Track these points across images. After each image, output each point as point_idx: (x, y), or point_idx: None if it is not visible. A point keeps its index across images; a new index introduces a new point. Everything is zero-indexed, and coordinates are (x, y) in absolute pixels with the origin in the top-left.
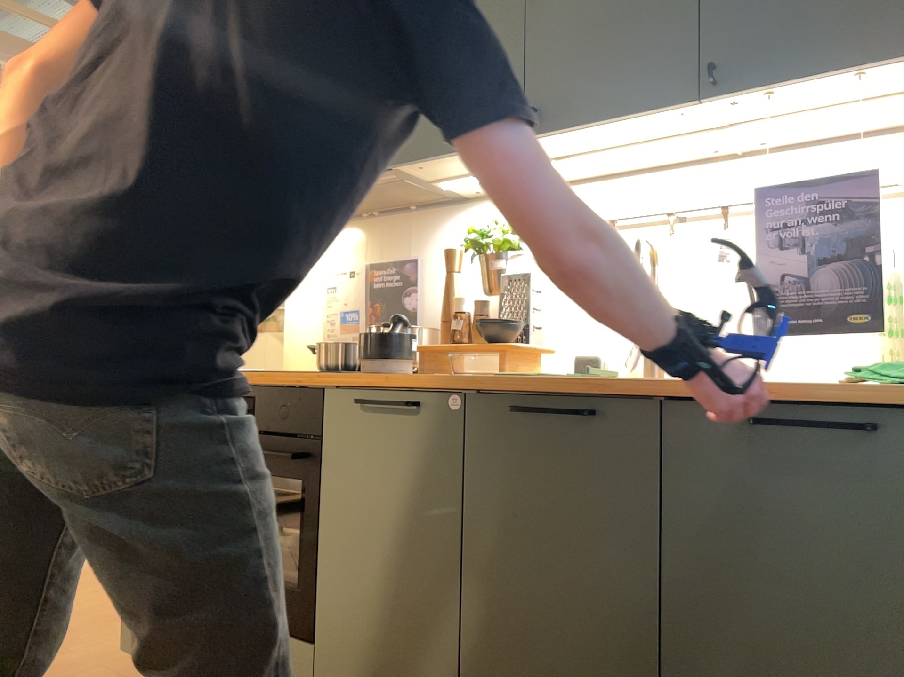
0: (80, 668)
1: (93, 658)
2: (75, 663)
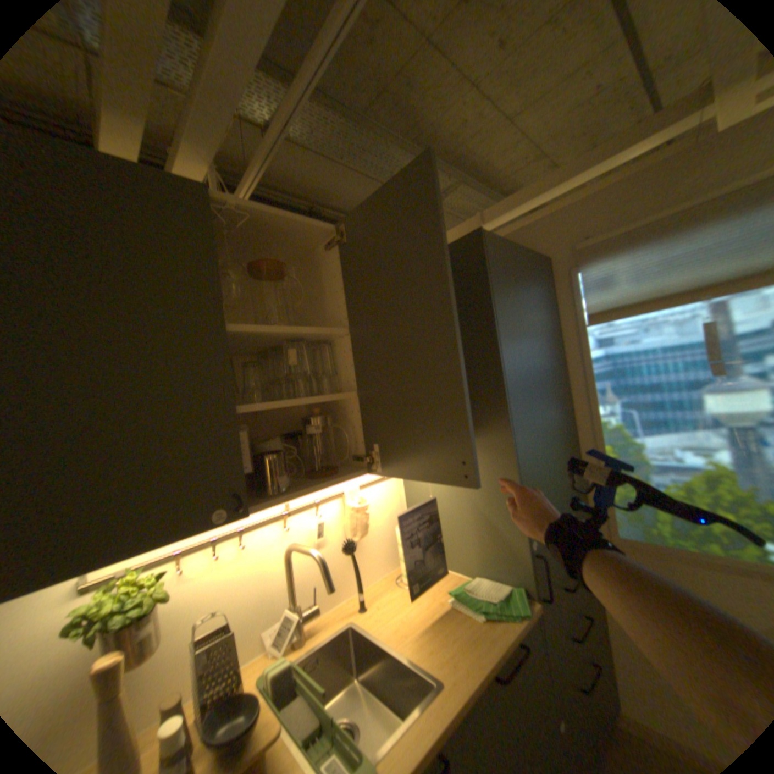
0: None
1: None
2: None
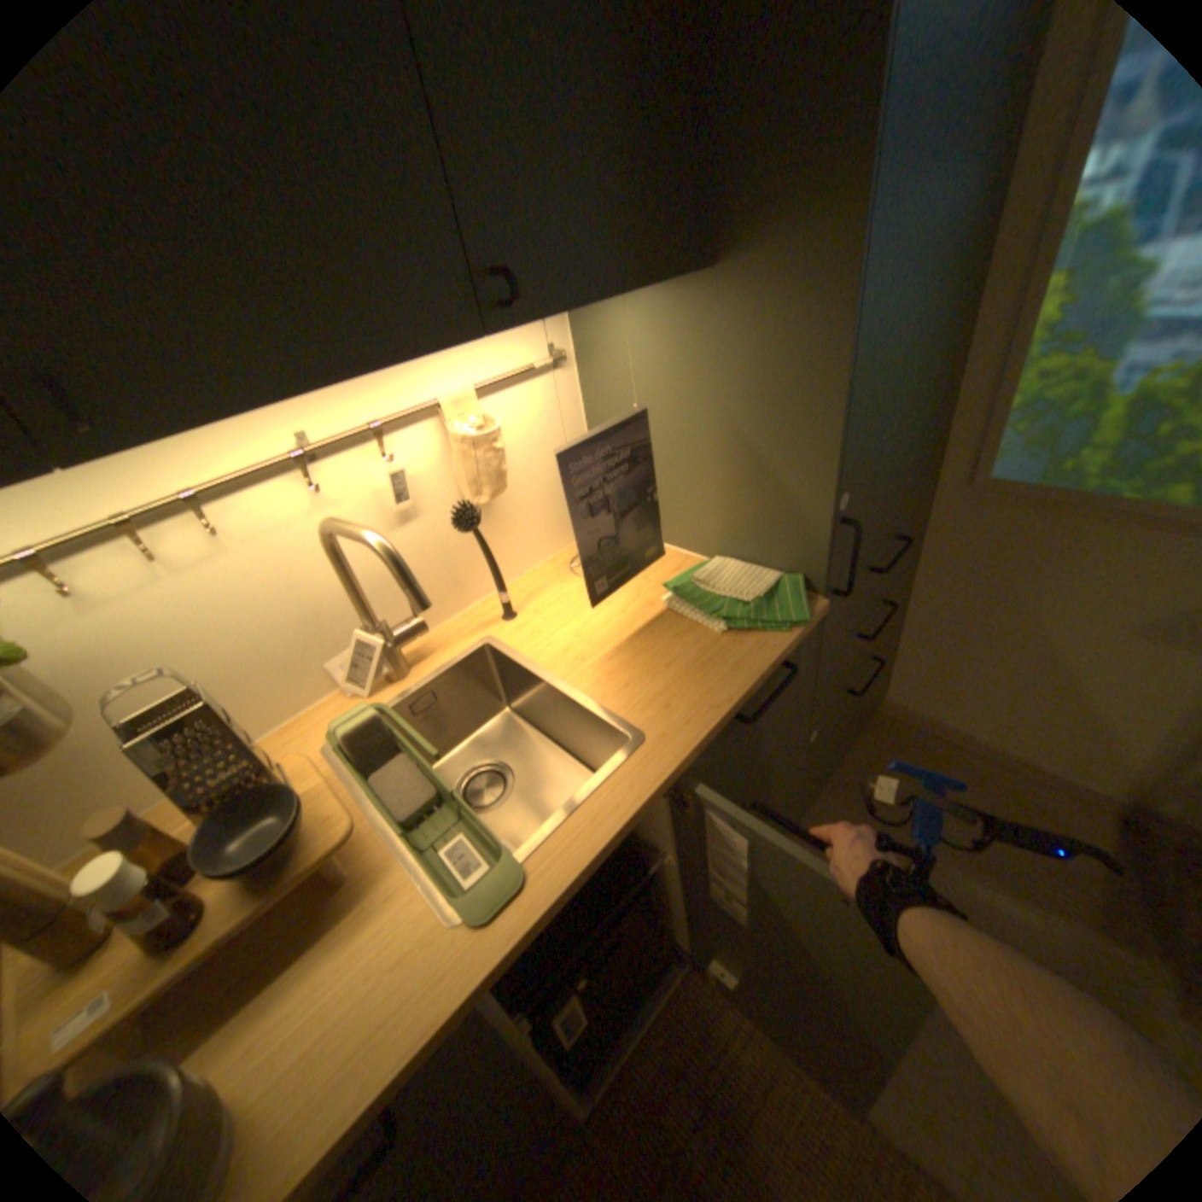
0: None
1: None
2: None
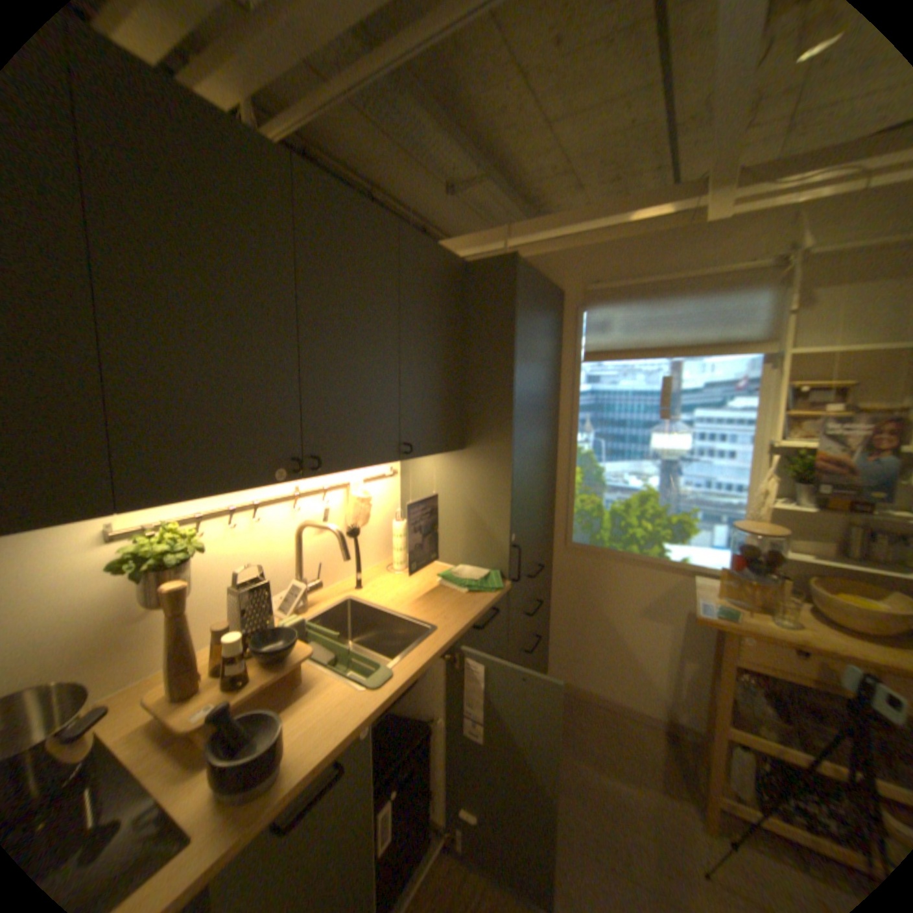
0: None
1: None
2: None
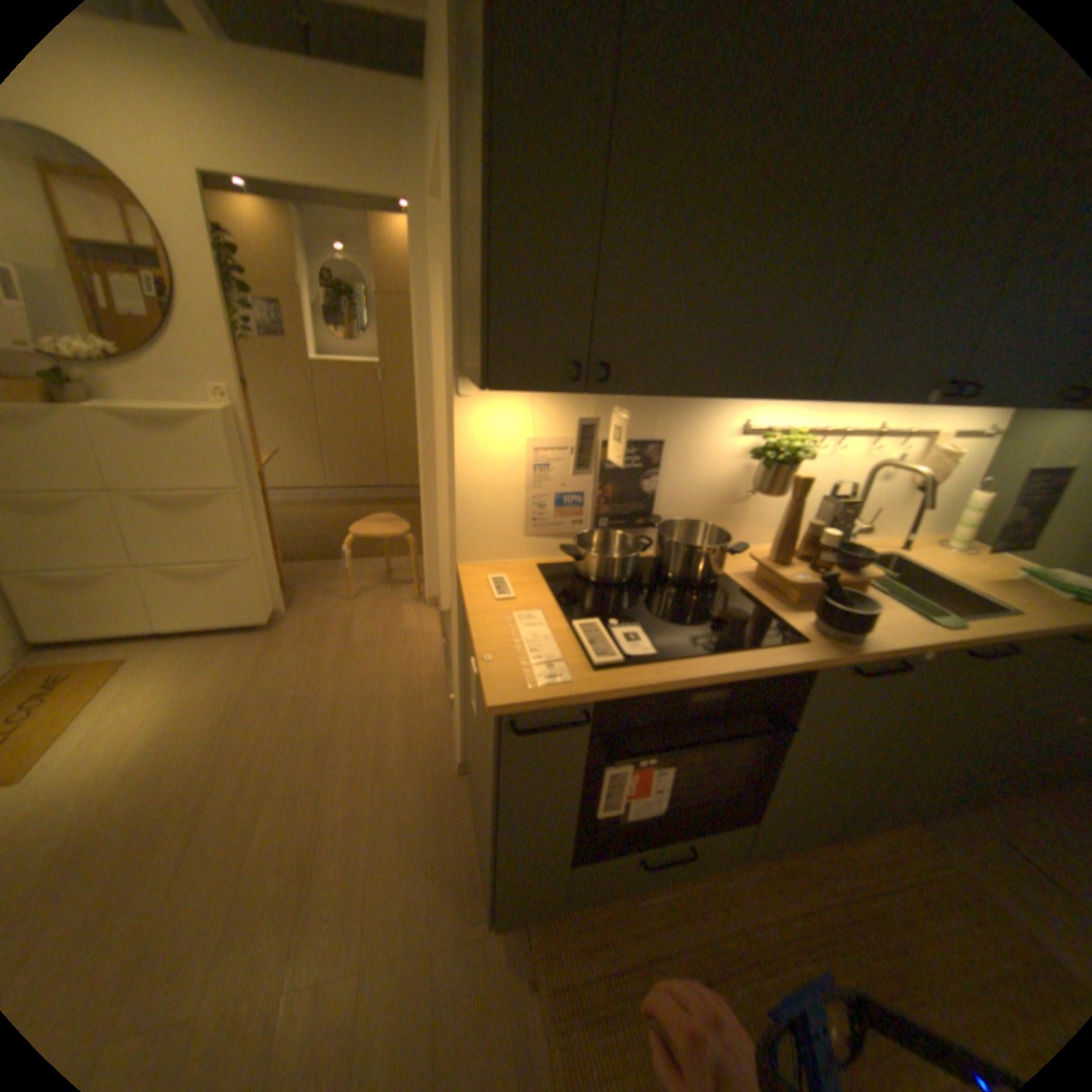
0: (416, 975)
1: (402, 953)
2: (398, 976)
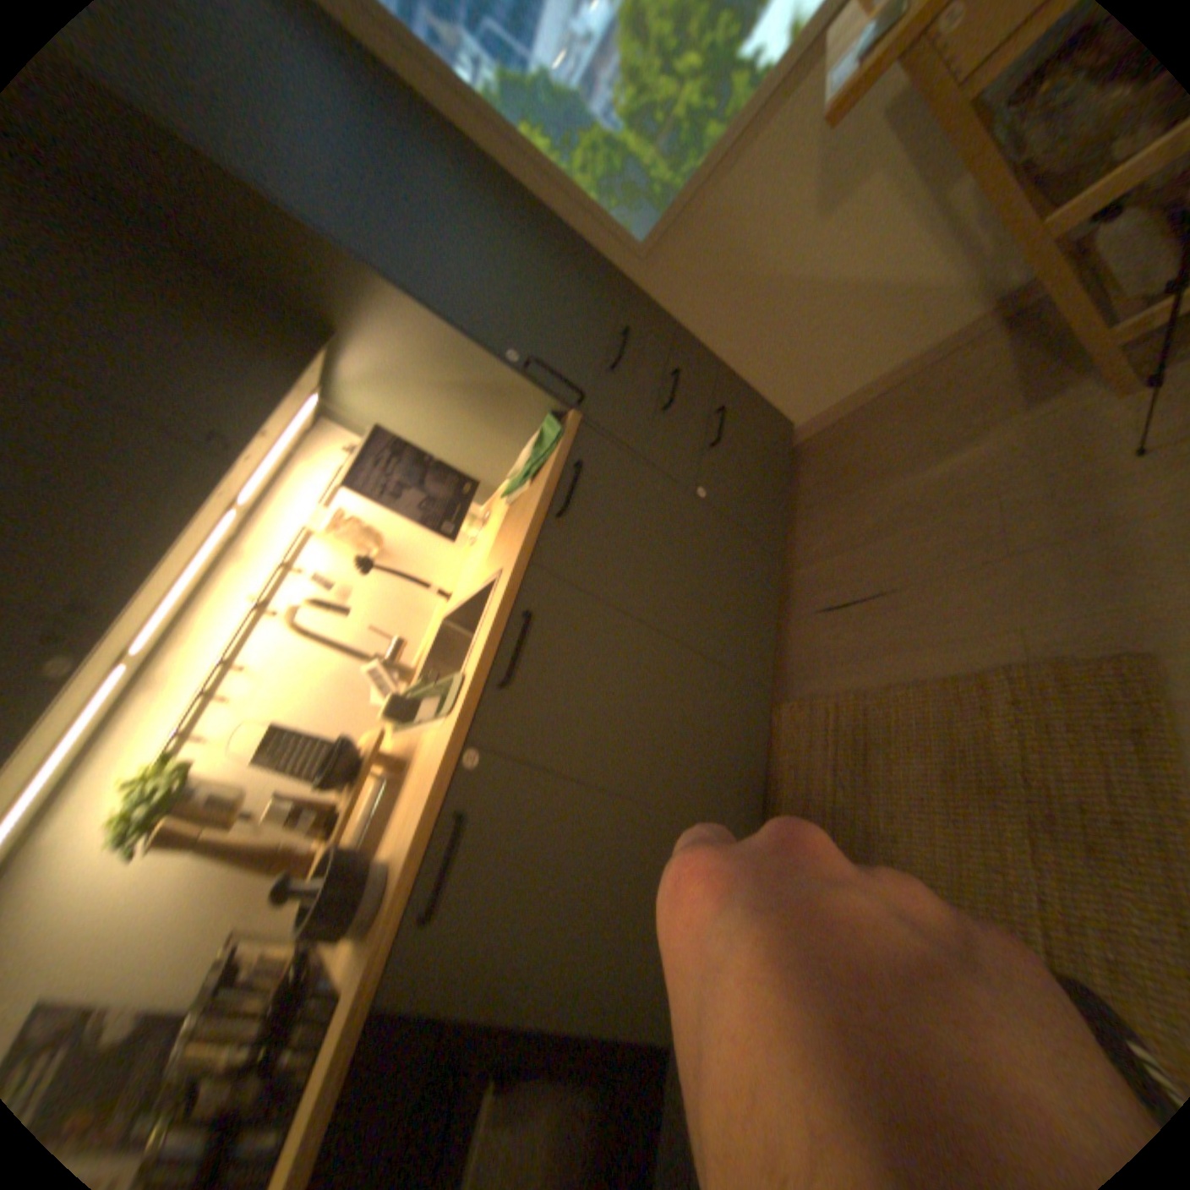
0: None
1: None
2: None
